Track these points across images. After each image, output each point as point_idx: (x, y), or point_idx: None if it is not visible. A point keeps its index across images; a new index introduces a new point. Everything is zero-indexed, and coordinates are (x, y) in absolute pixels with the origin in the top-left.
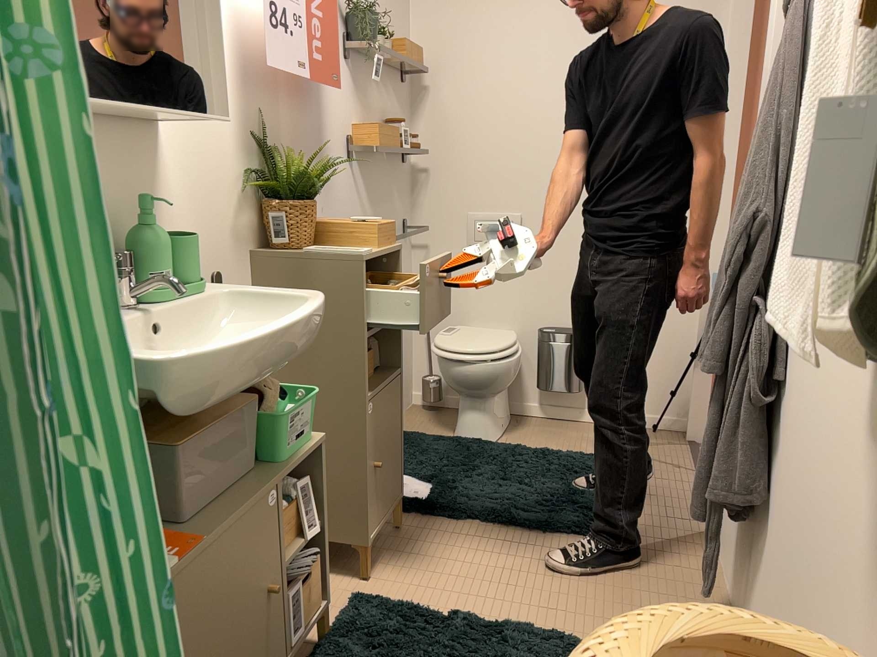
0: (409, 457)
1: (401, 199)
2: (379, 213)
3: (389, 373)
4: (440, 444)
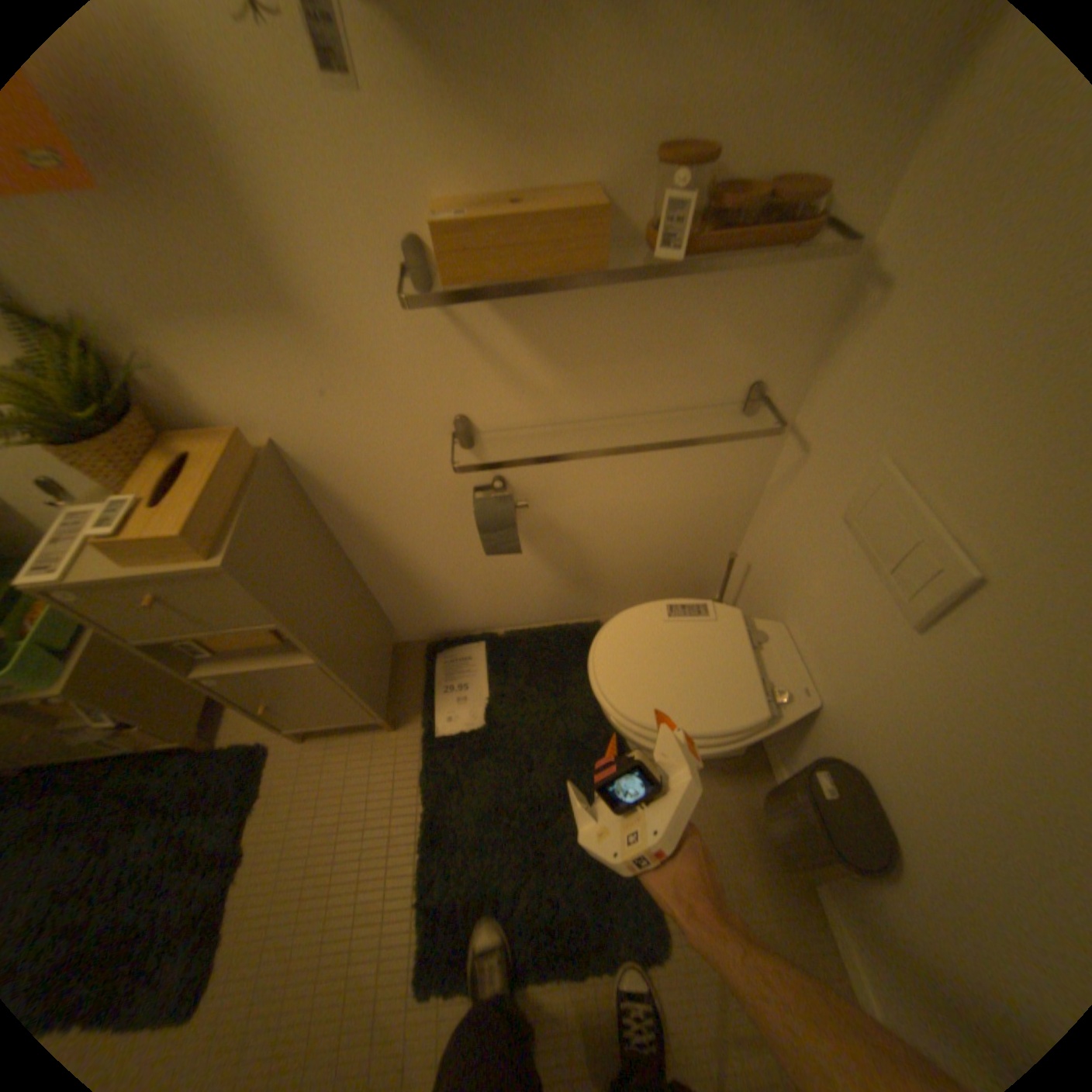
0: (526, 674)
1: (749, 333)
2: (595, 374)
3: (293, 656)
4: (588, 691)
